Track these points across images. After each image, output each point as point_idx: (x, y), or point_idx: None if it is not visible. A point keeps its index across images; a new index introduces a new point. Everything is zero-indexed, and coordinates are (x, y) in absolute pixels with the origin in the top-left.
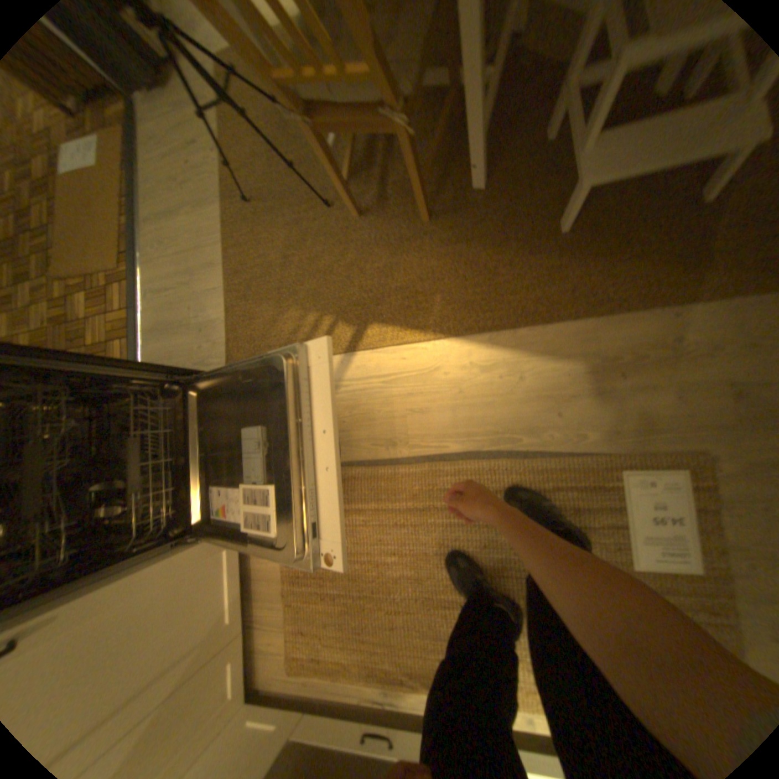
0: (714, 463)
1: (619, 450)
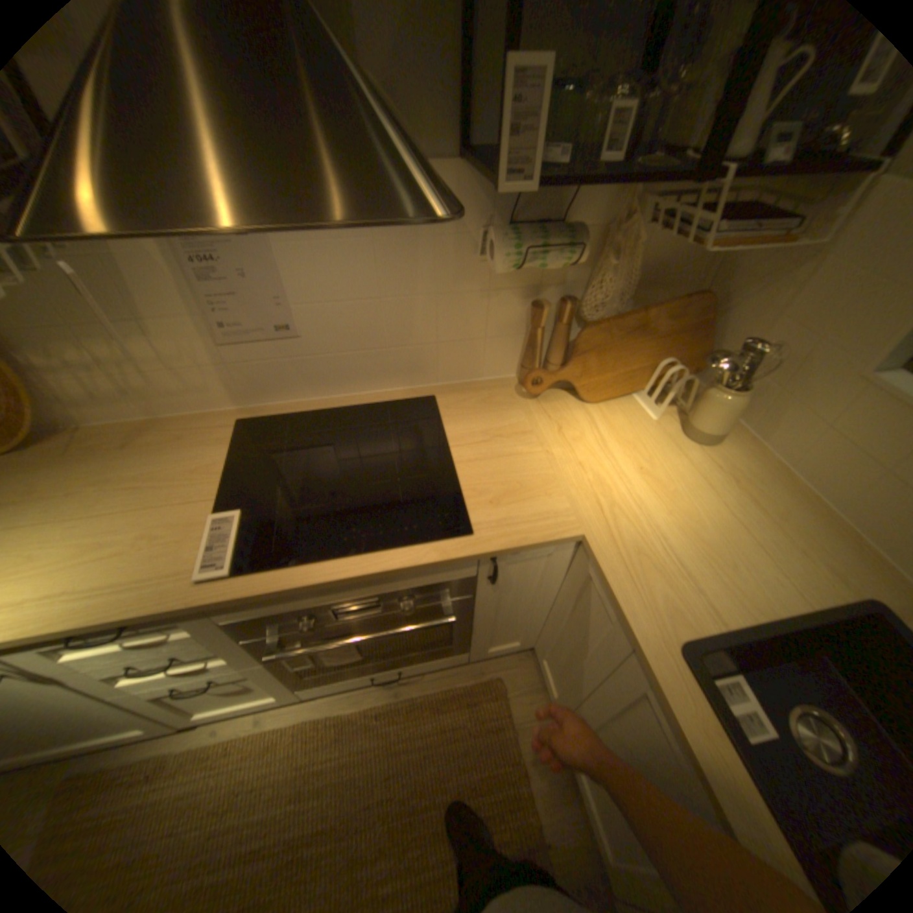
0: None
1: None
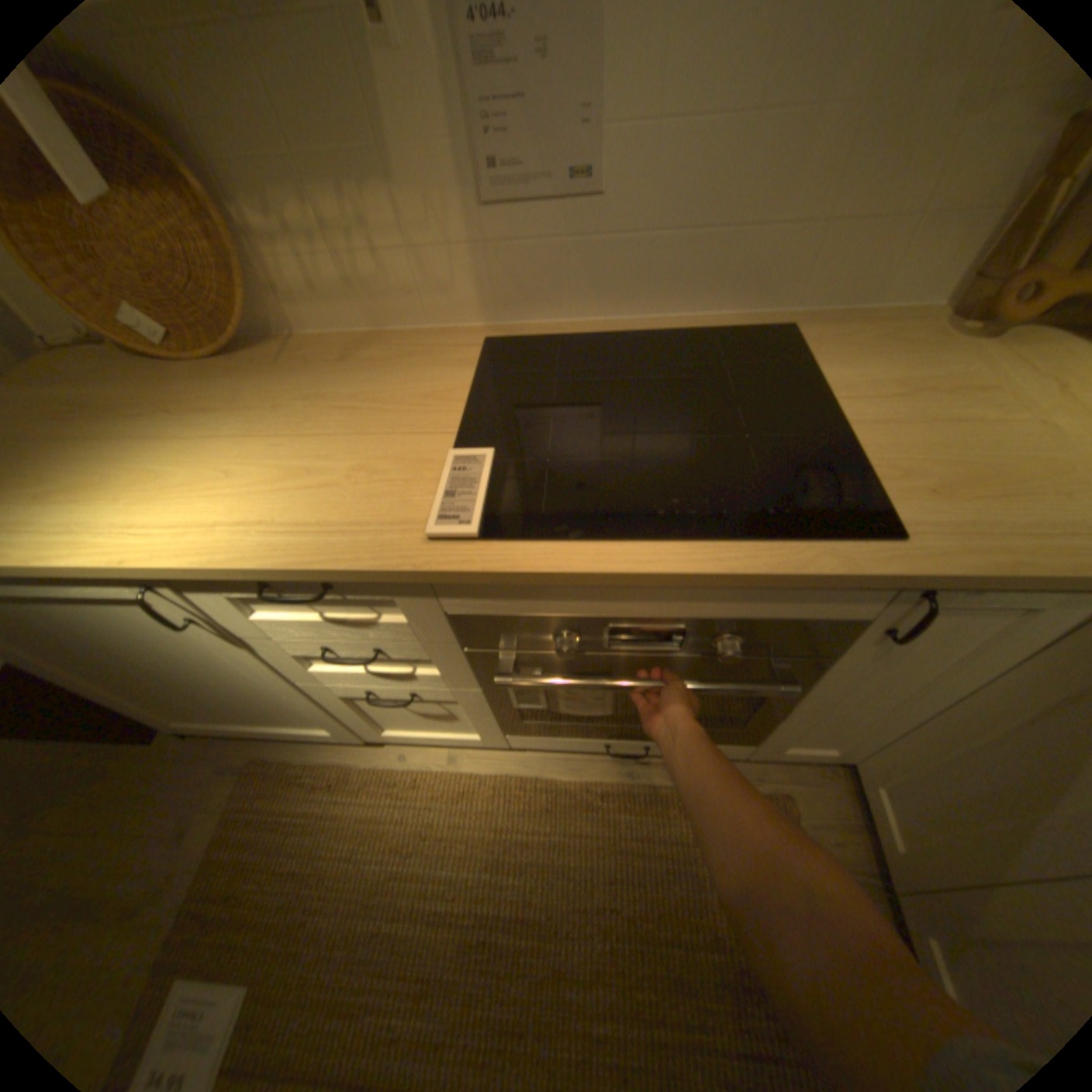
0: None
1: None
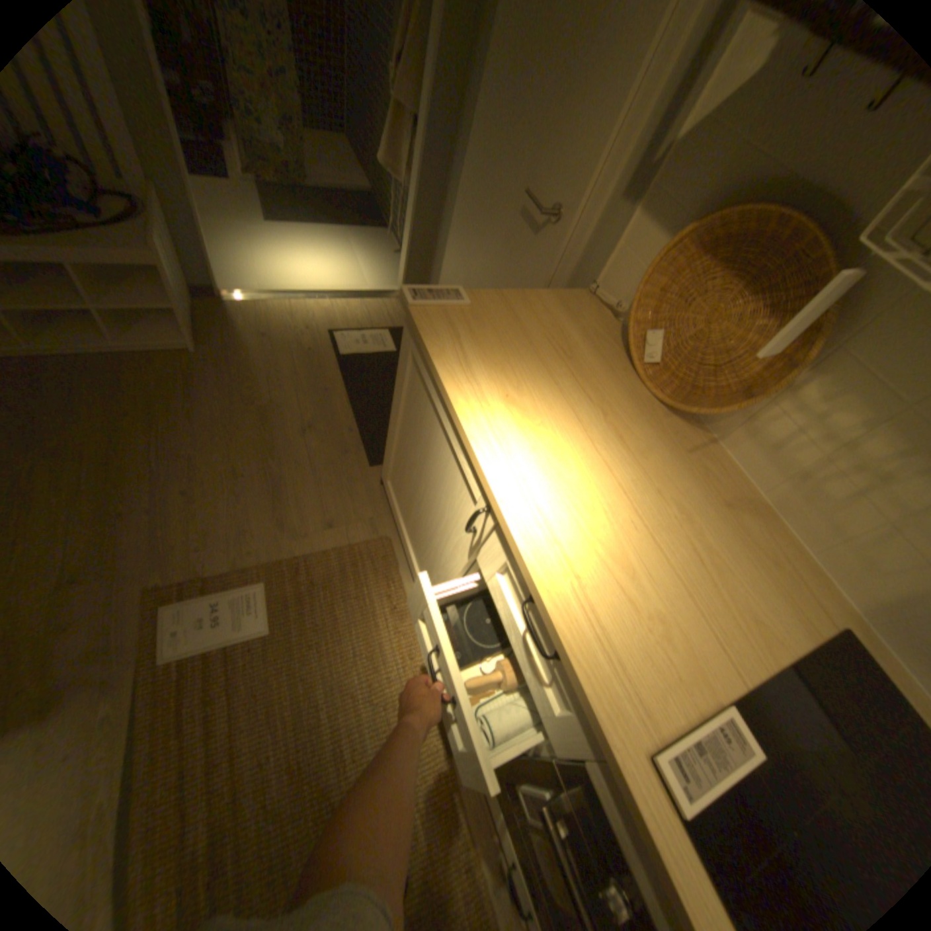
0: (145, 593)
1: (125, 677)
